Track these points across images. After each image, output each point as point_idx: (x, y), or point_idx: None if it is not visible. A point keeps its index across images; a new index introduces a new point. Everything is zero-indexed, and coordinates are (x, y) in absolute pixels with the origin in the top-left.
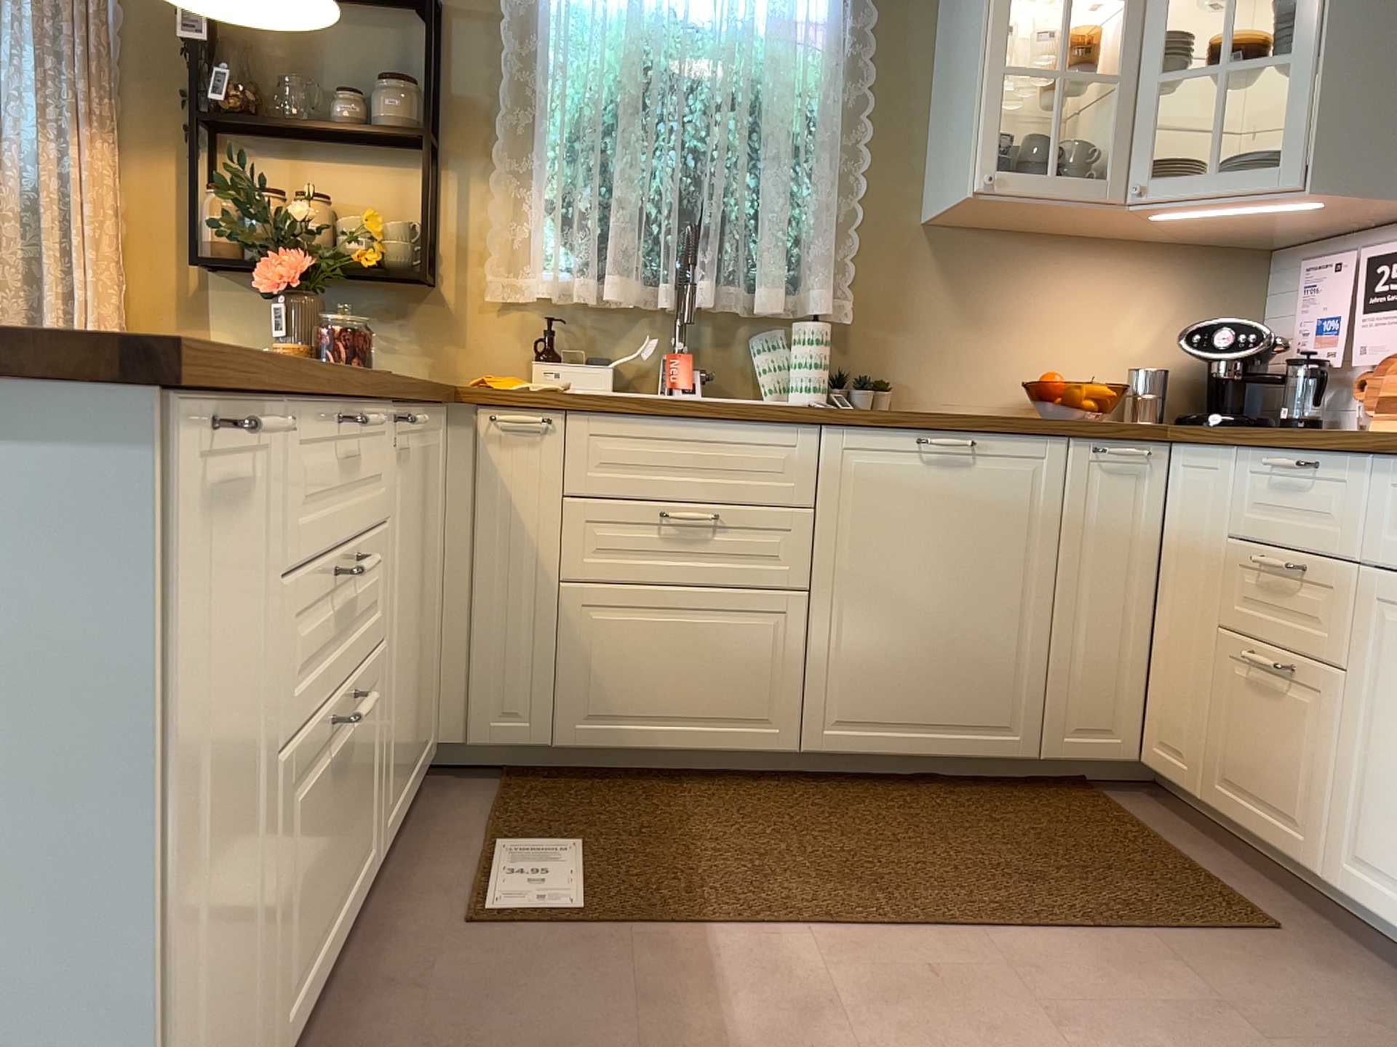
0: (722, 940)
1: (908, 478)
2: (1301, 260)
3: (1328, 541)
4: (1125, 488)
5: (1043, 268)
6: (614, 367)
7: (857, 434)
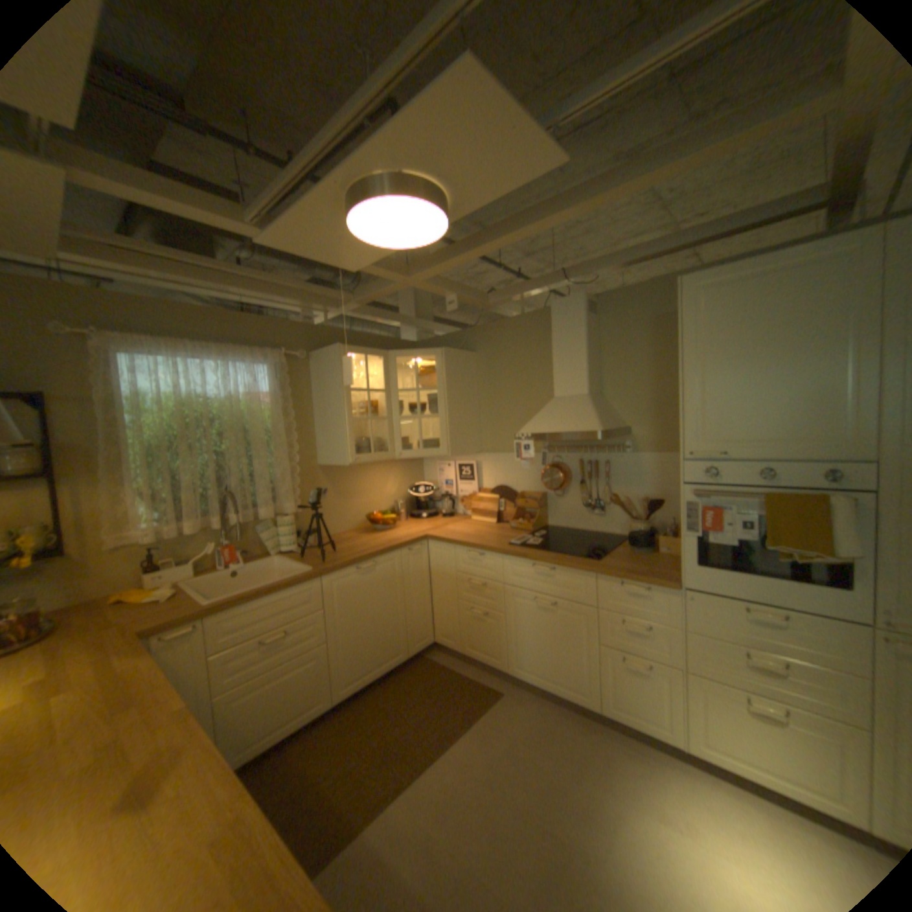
0: (371, 837)
1: (354, 585)
2: (433, 458)
3: (491, 577)
4: (418, 559)
5: (361, 474)
6: (190, 564)
7: (334, 576)
